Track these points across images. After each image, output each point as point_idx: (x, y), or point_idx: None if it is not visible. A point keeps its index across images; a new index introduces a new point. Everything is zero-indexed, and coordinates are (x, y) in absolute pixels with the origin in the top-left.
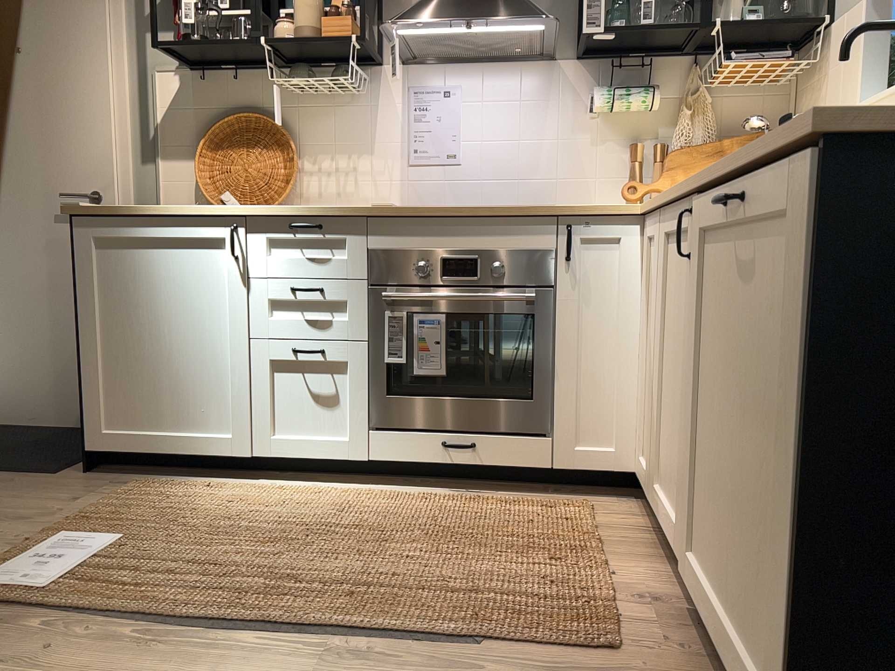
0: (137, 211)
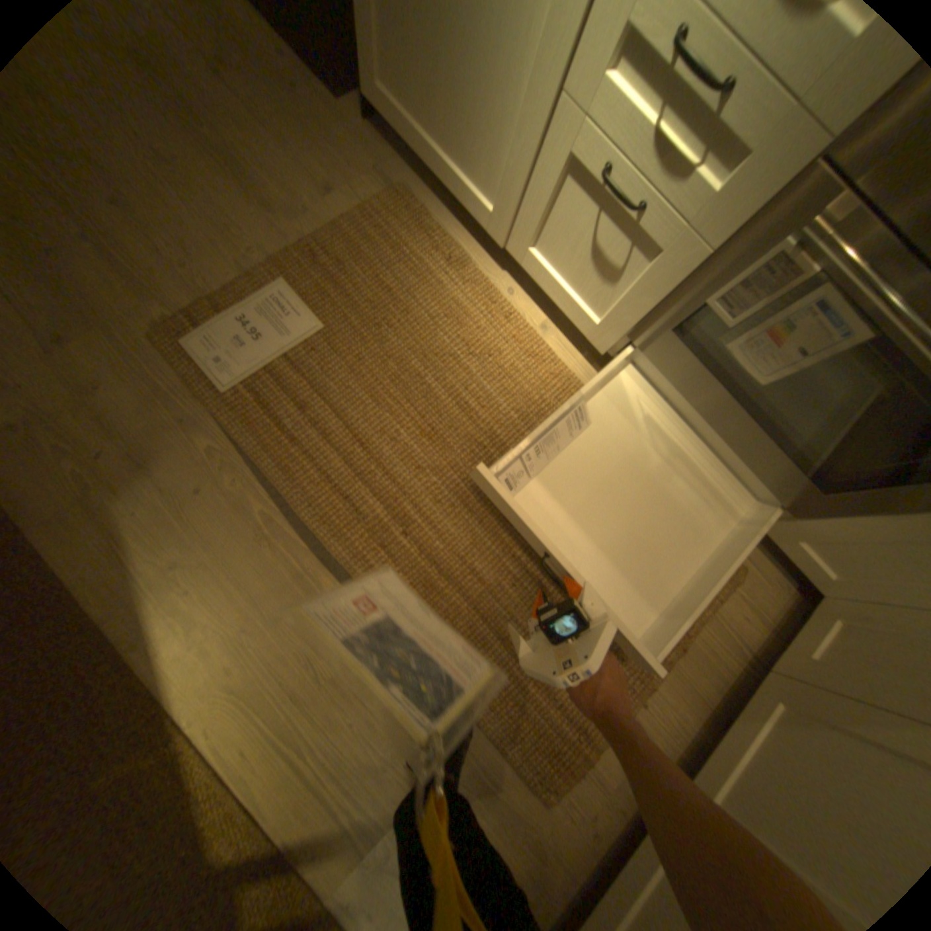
0: None
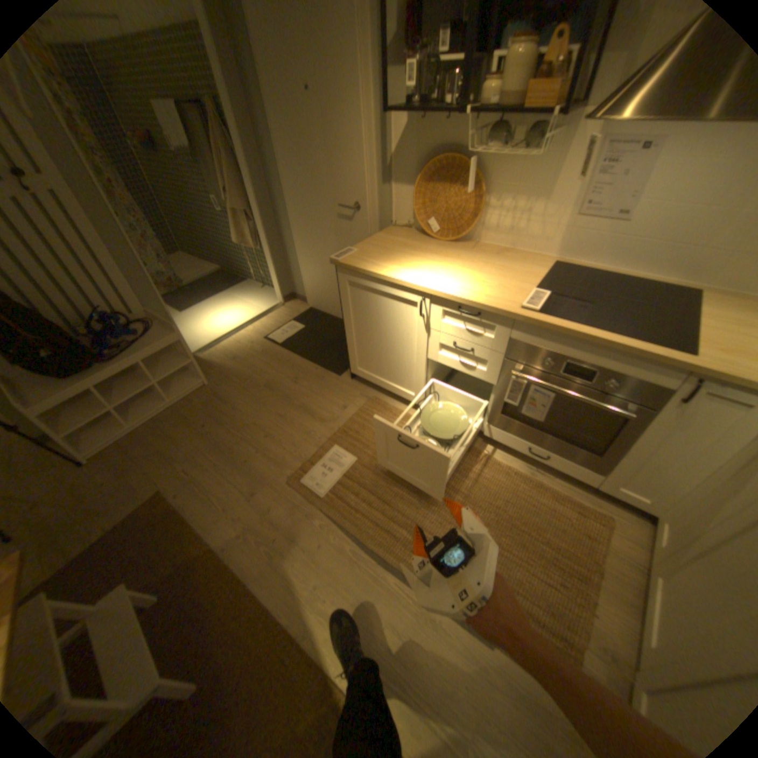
0: (369, 273)
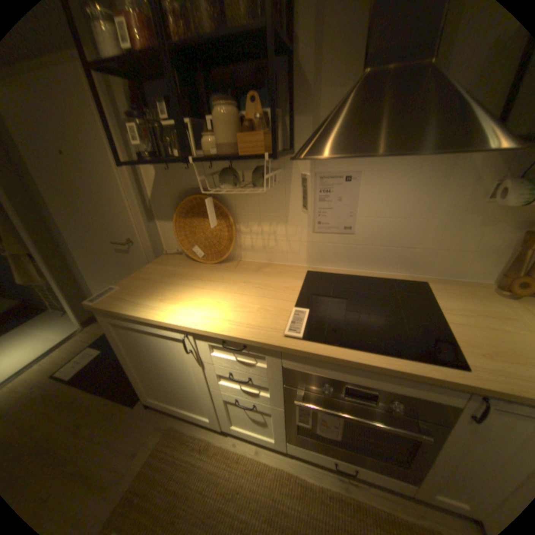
0: (124, 315)
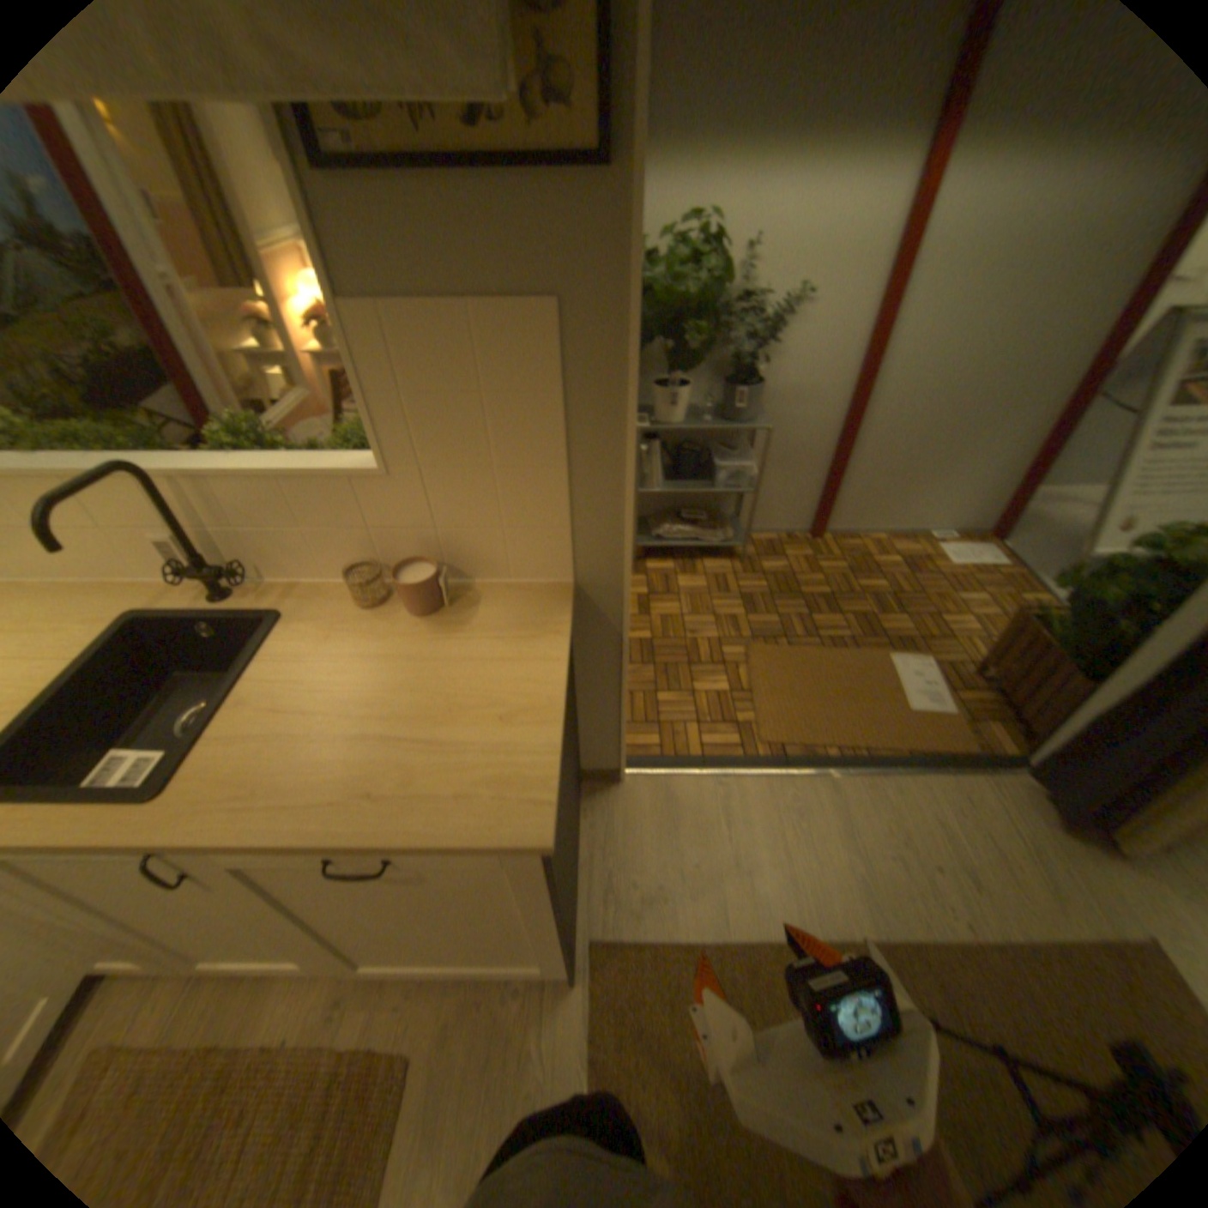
0: None
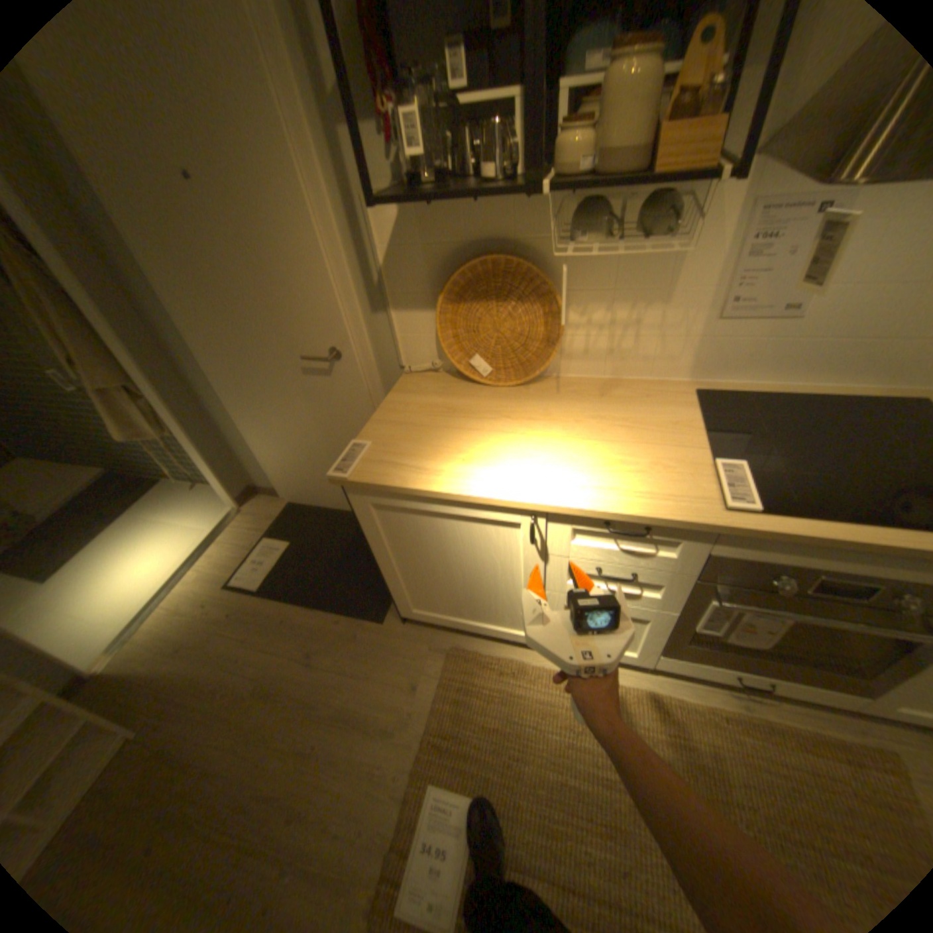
0: (415, 492)
